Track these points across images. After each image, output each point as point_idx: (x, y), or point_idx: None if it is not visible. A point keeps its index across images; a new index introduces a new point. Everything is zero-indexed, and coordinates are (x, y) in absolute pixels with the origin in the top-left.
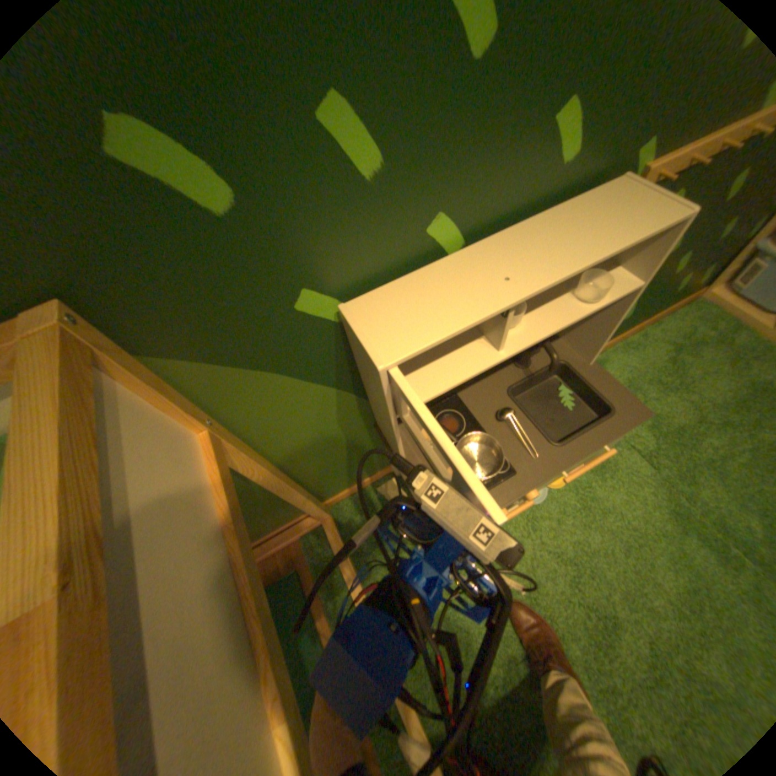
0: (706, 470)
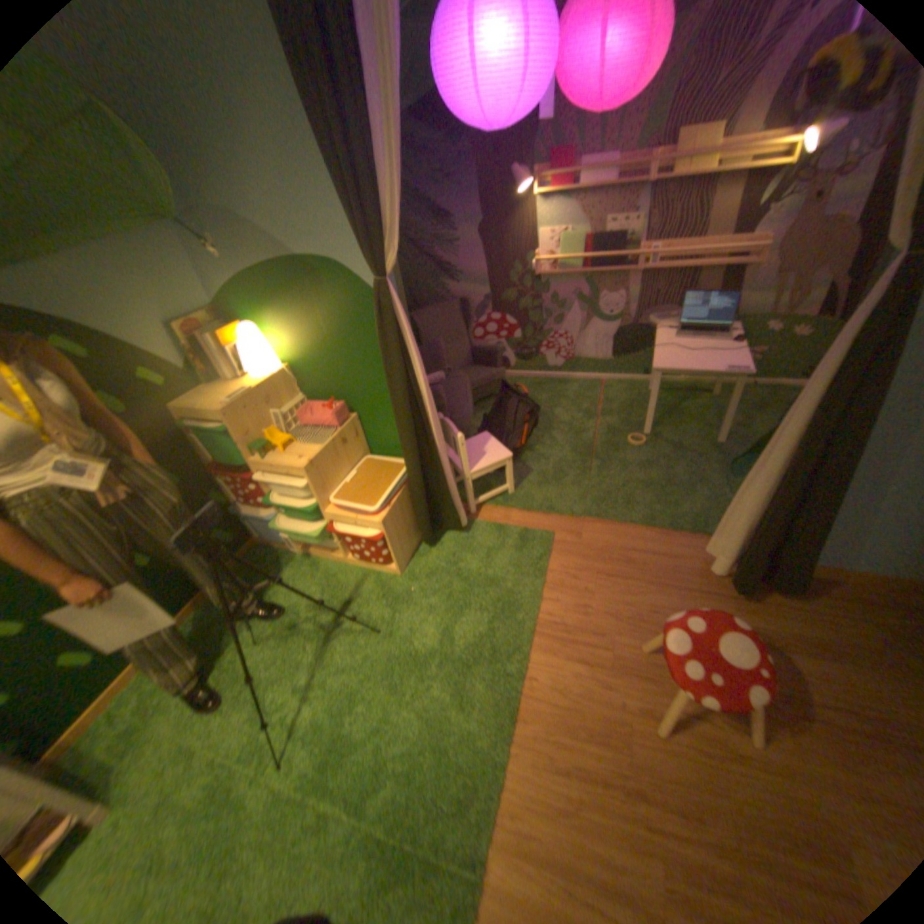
0: (243, 710)
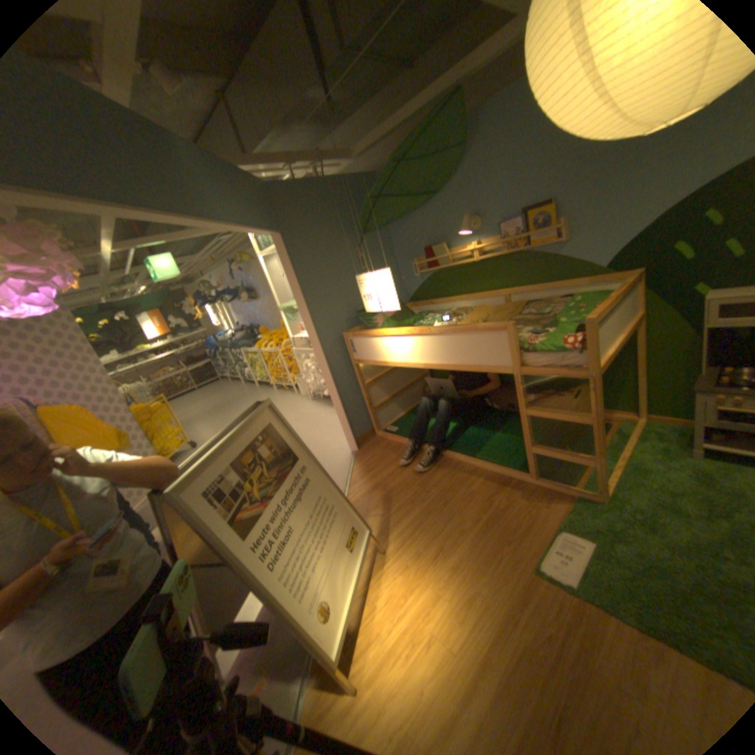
0: None
